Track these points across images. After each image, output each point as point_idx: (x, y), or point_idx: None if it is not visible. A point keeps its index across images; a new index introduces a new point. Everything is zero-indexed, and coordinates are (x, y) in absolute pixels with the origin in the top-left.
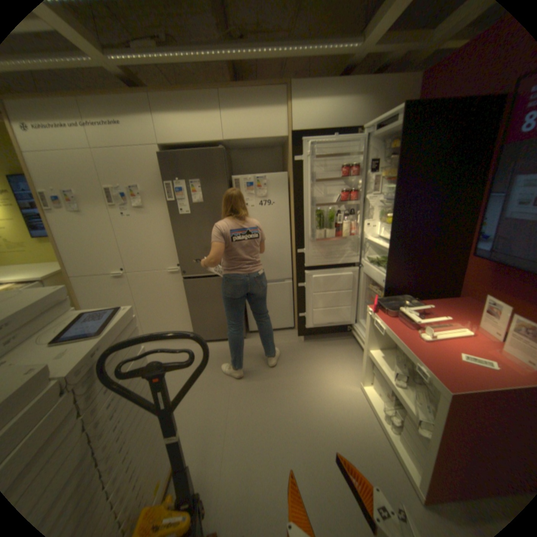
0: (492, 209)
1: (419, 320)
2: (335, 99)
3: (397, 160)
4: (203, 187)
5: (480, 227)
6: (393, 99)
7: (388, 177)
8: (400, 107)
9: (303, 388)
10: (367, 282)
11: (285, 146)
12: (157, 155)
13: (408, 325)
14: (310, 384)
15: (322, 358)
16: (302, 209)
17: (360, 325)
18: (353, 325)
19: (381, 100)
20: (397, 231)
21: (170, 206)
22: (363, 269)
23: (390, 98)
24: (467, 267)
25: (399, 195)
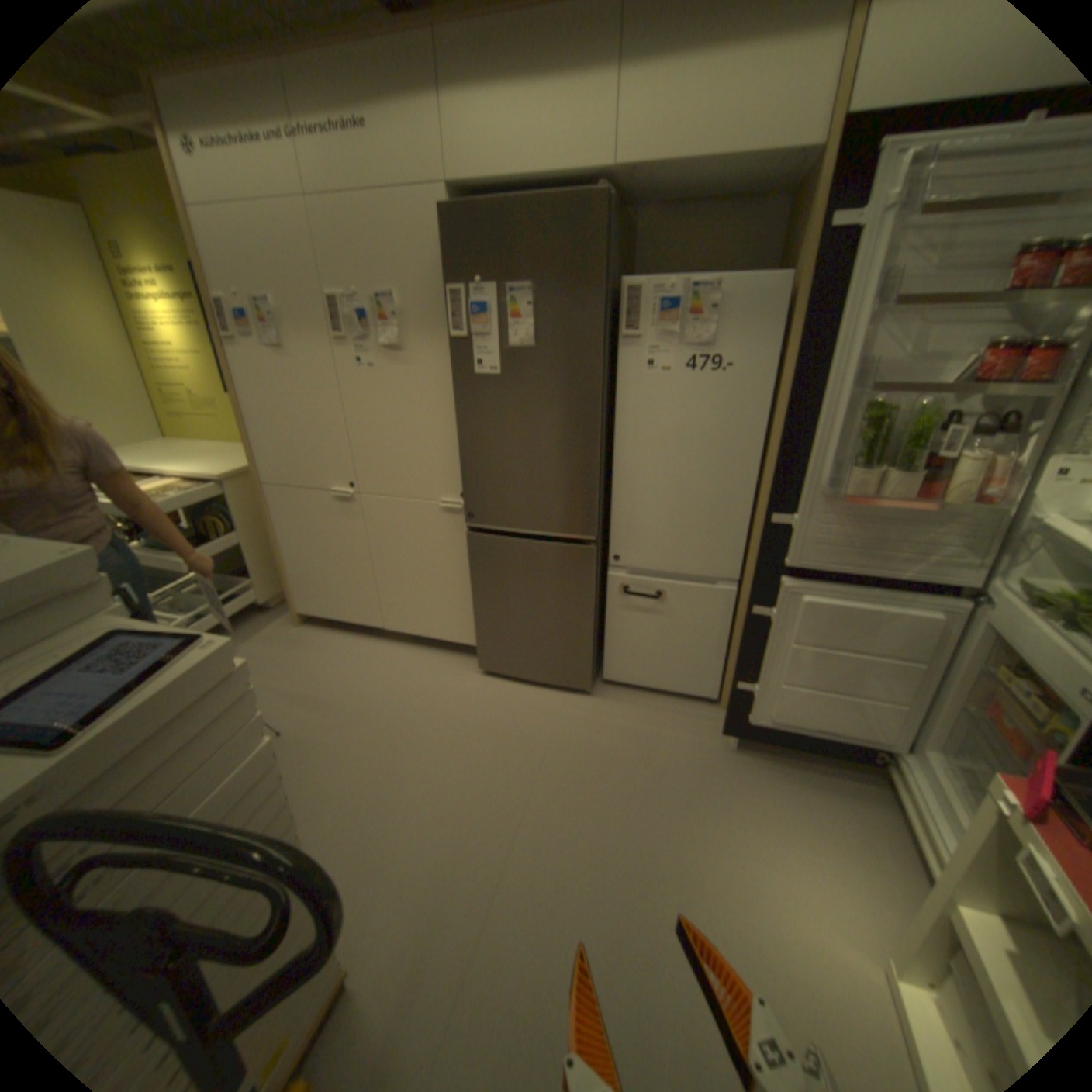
0: None
1: None
2: None
3: None
4: (541, 304)
5: None
6: None
7: None
8: None
9: (704, 897)
10: (992, 655)
11: (806, 186)
12: (442, 214)
13: None
14: (727, 892)
15: (779, 820)
16: (820, 393)
17: (925, 768)
18: (902, 758)
19: None
20: None
21: (457, 351)
22: (990, 611)
23: None
24: None
25: None
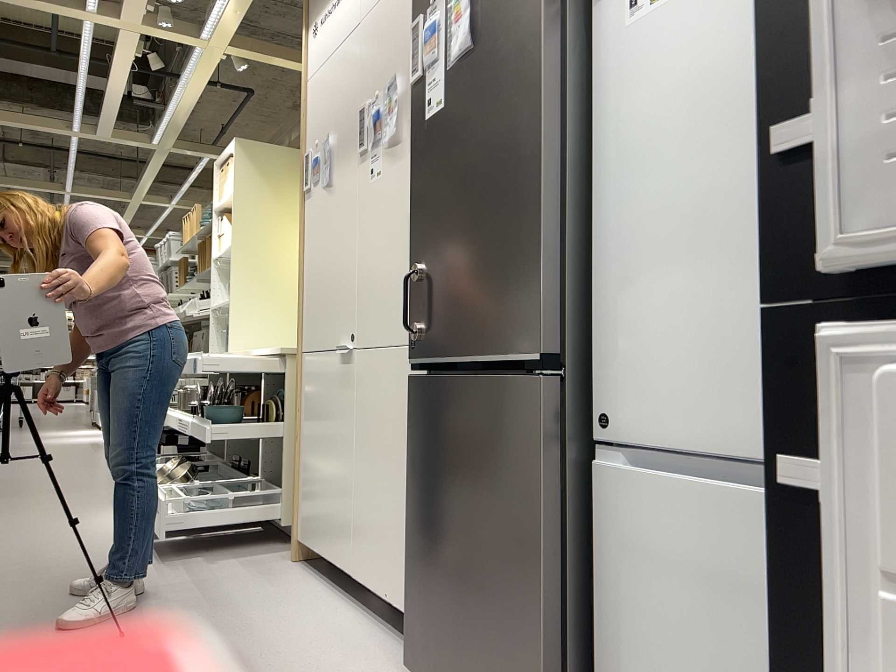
0: None
1: None
2: None
3: None
4: None
5: None
6: None
7: None
8: None
9: None
10: None
11: None
12: None
13: None
14: None
15: None
16: None
17: None
18: None
19: None
20: None
21: (415, 100)
22: None
23: None
24: None
25: None
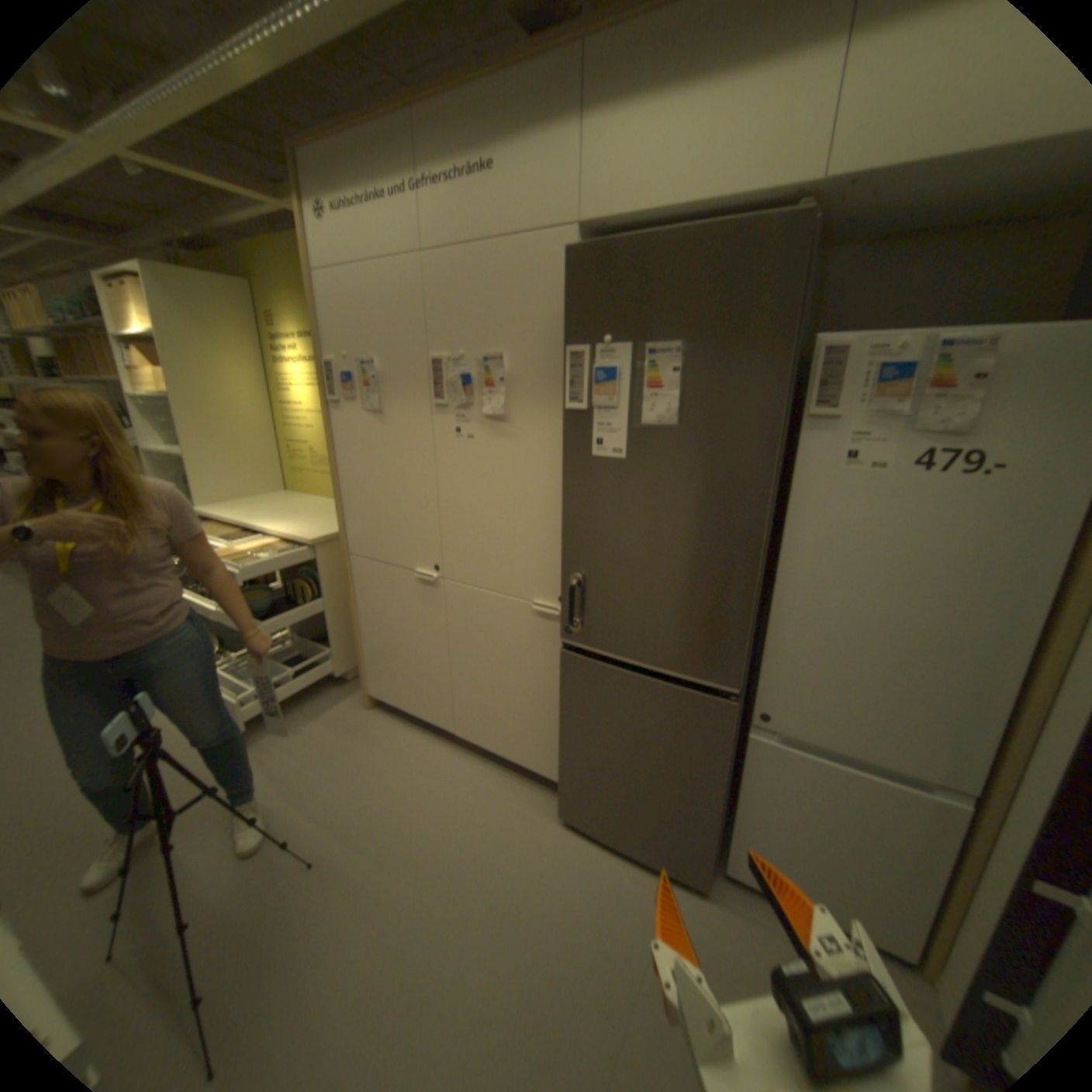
0: None
1: None
2: None
3: None
4: (692, 368)
5: None
6: None
7: None
8: None
9: None
10: None
11: None
12: (571, 260)
13: None
14: None
15: None
16: None
17: None
18: None
19: None
20: None
21: (572, 425)
22: None
23: None
24: None
25: None
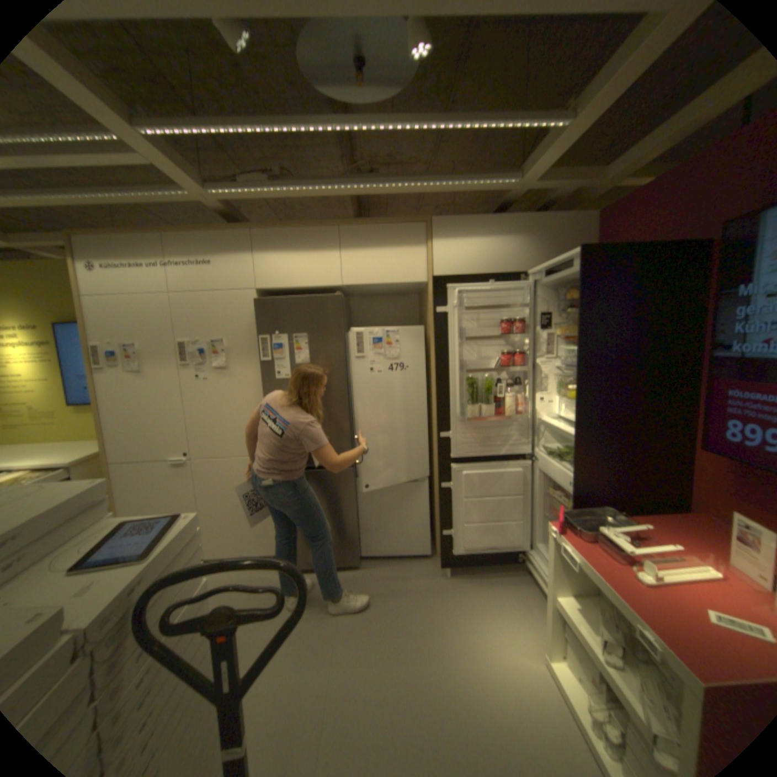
0: (719, 384)
1: (631, 550)
2: (489, 239)
3: (576, 315)
4: (312, 343)
5: (705, 409)
6: (564, 241)
7: (565, 336)
8: (574, 251)
9: (450, 662)
10: (545, 485)
11: (423, 293)
12: (254, 303)
13: (615, 557)
14: (462, 655)
15: (480, 608)
16: (447, 376)
17: (538, 554)
18: (528, 553)
19: (548, 242)
20: (584, 410)
21: (265, 367)
22: (537, 464)
23: (560, 239)
24: (695, 466)
25: (584, 361)
